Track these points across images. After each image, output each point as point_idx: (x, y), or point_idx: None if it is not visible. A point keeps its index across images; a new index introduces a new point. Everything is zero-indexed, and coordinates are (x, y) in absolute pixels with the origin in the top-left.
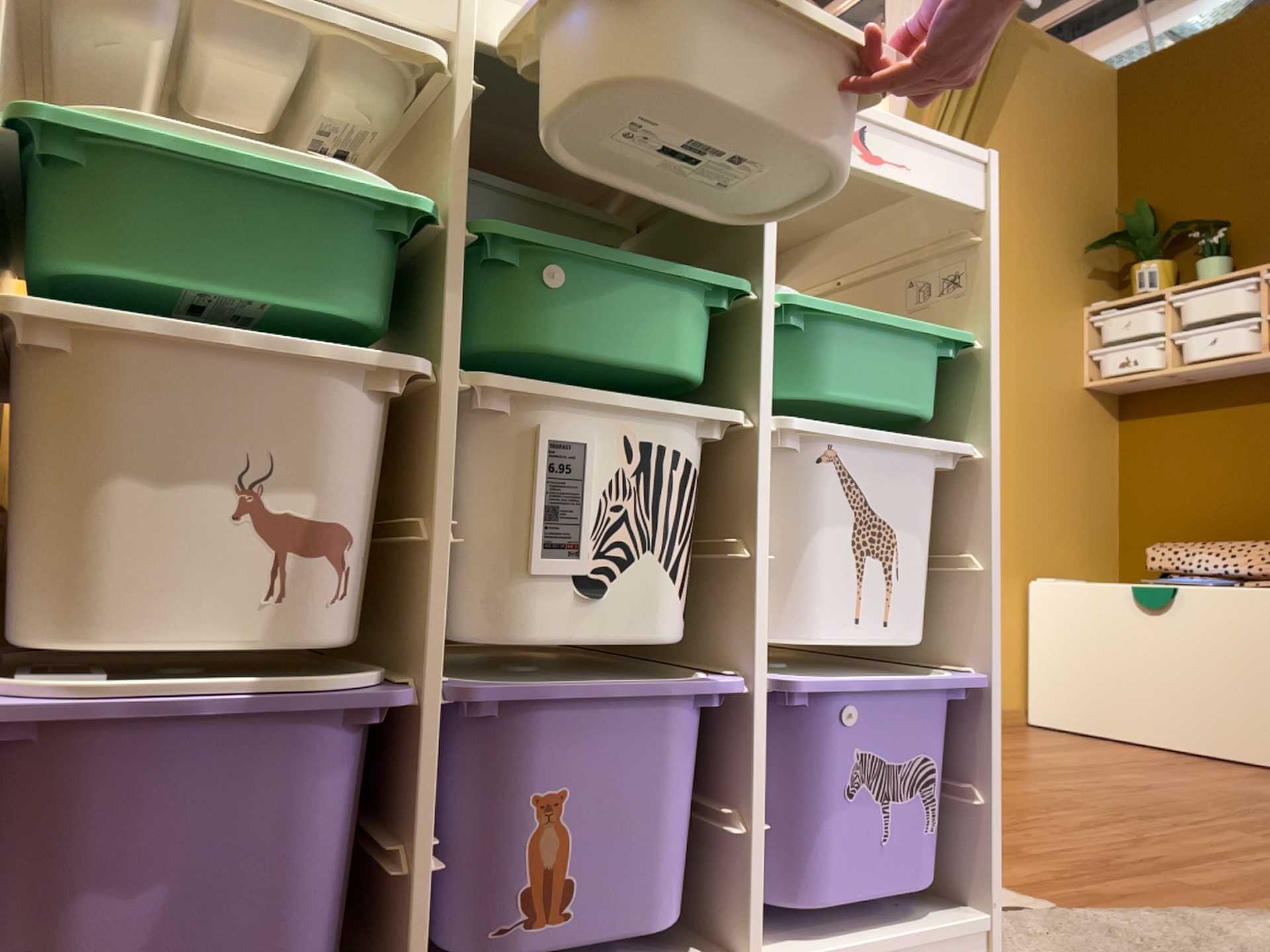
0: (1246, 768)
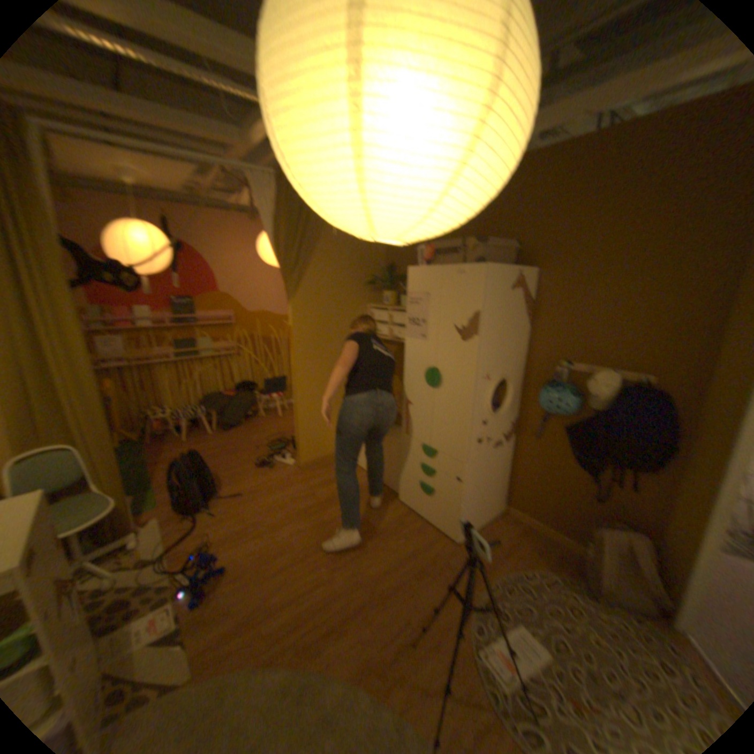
0: (386, 495)
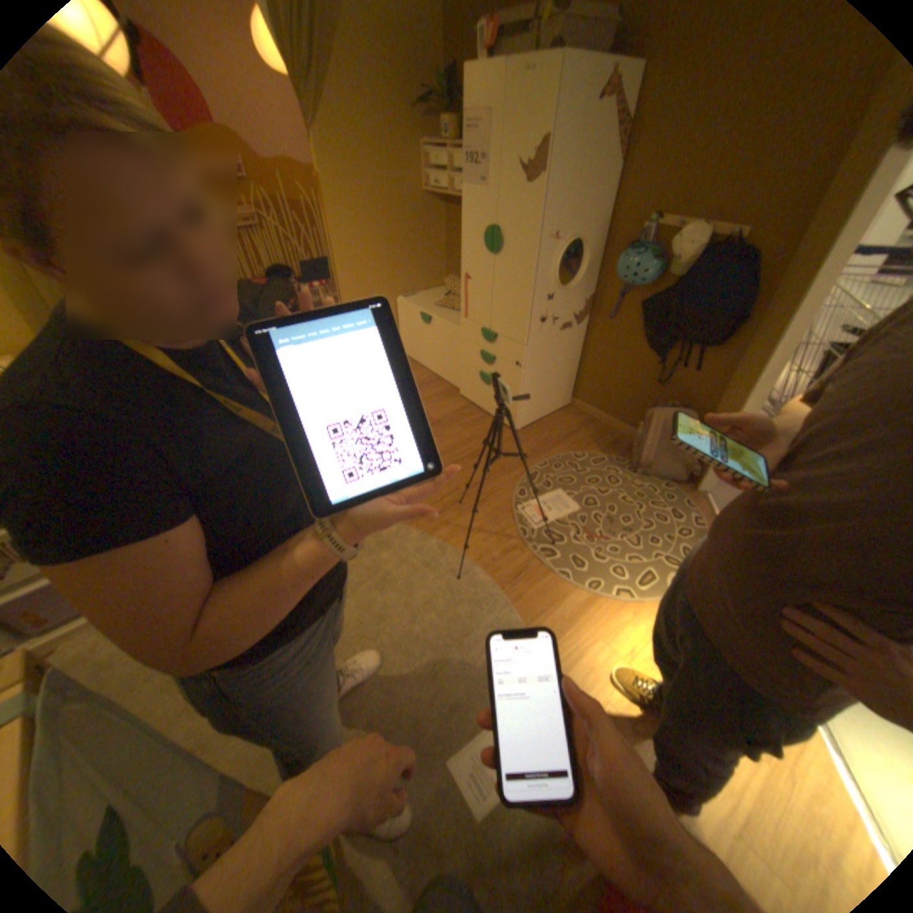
0: (445, 390)
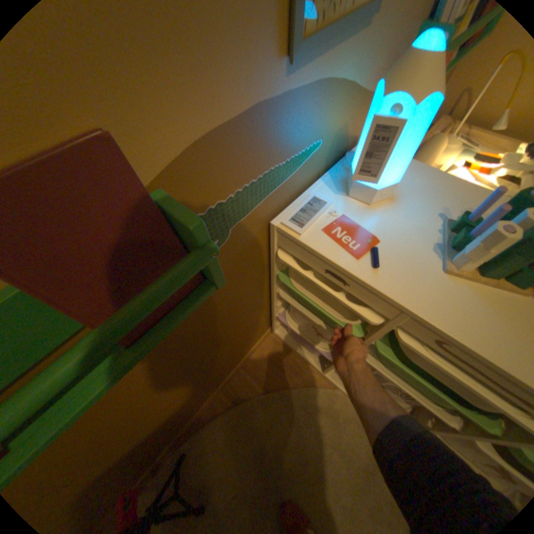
0: None
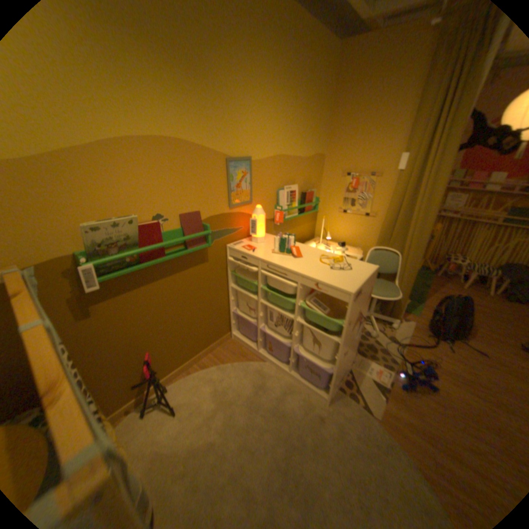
0: None
